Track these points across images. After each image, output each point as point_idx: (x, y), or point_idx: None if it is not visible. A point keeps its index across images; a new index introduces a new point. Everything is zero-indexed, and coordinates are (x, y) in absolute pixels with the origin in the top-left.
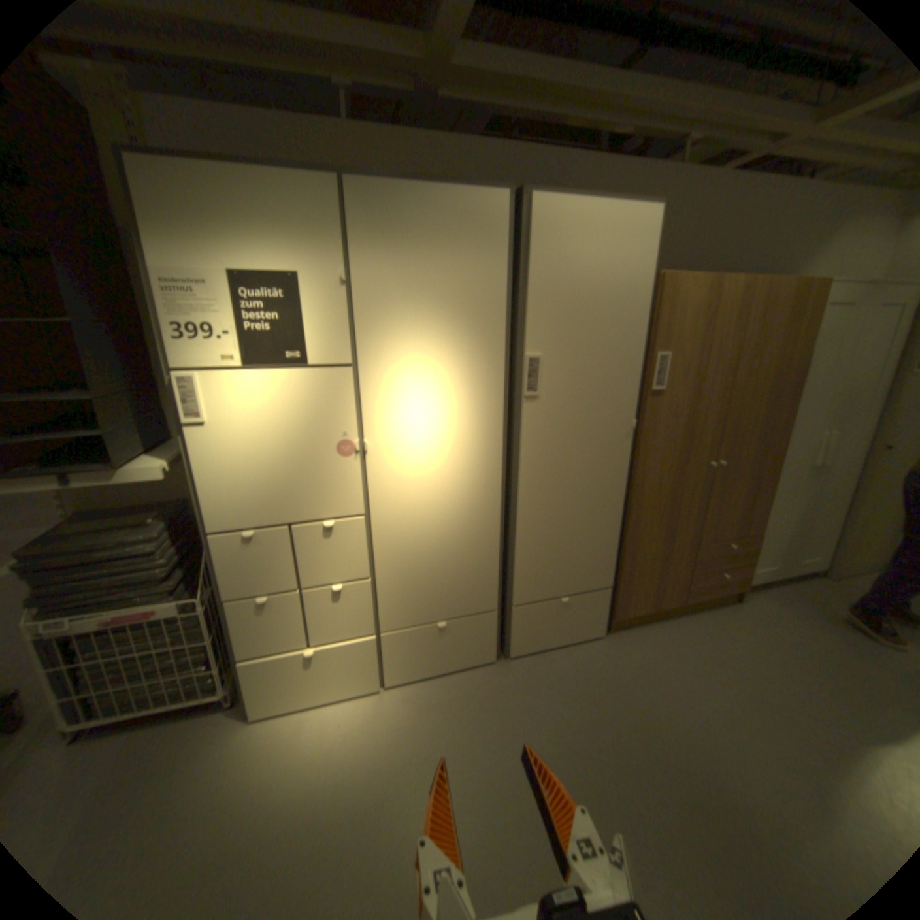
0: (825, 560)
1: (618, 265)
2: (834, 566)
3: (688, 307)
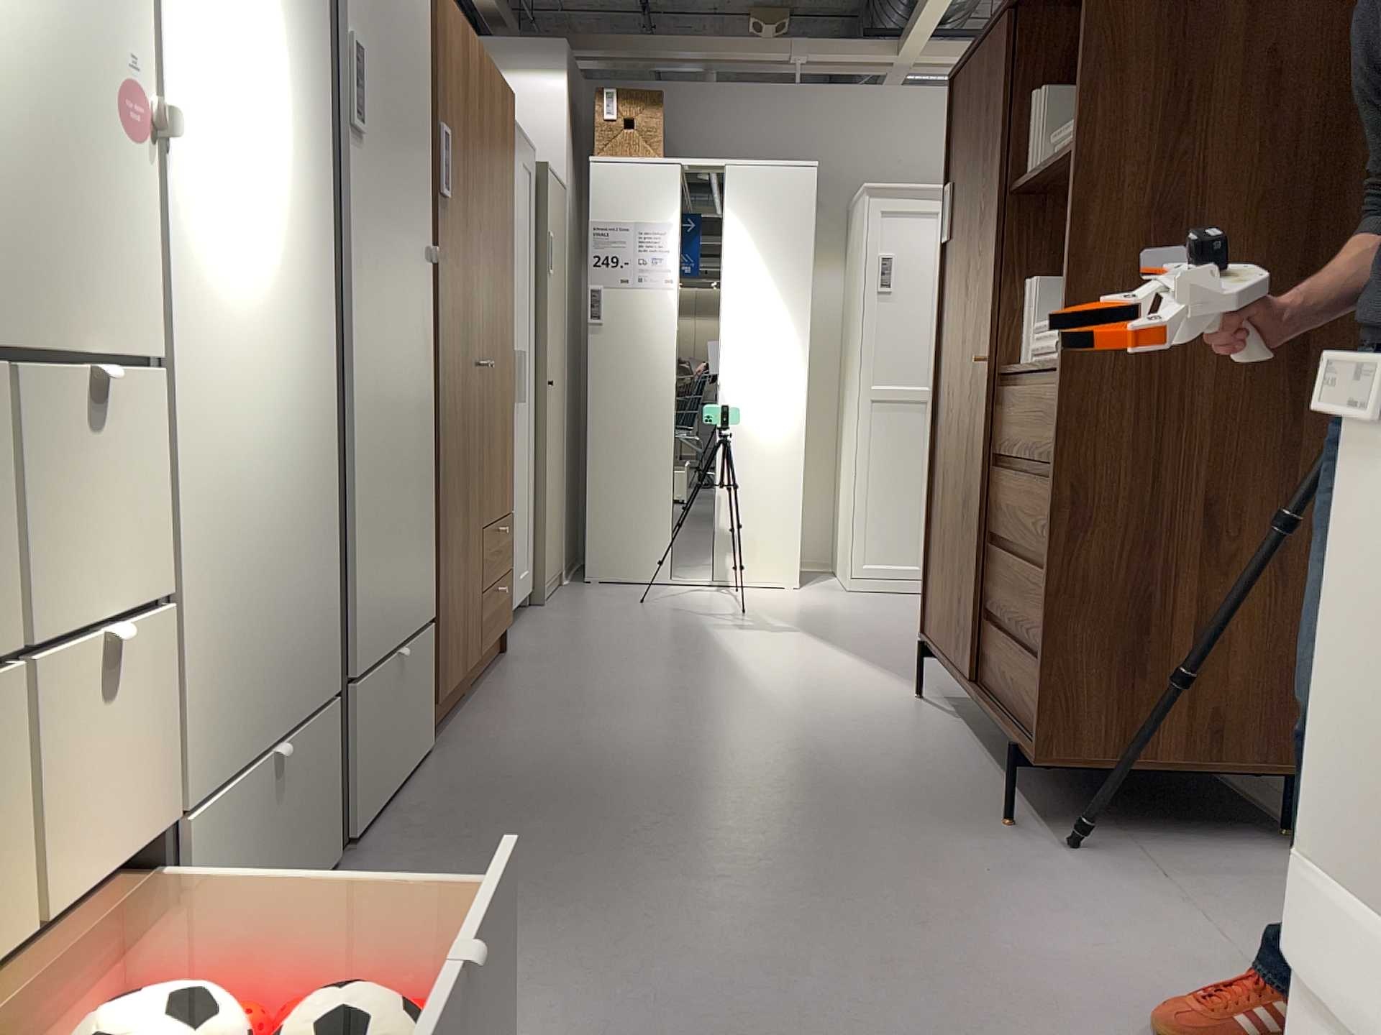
0: (529, 573)
1: None
2: (535, 581)
3: (452, 58)
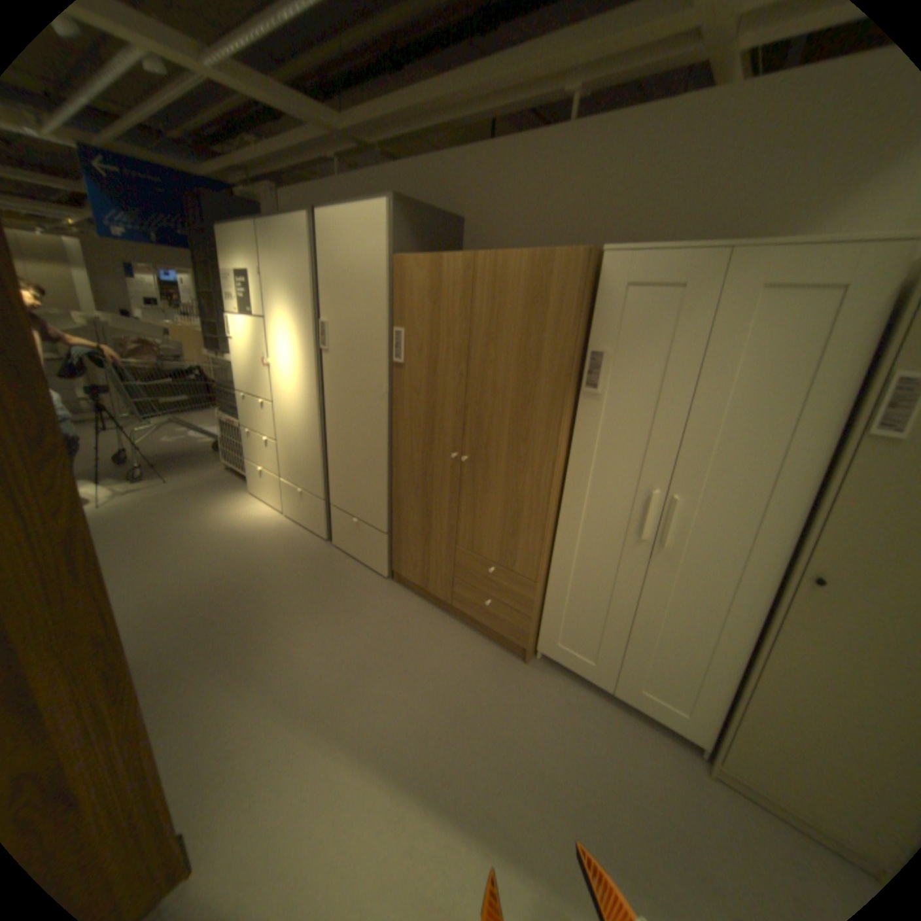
0: (699, 726)
1: (362, 255)
2: (719, 751)
3: (414, 288)
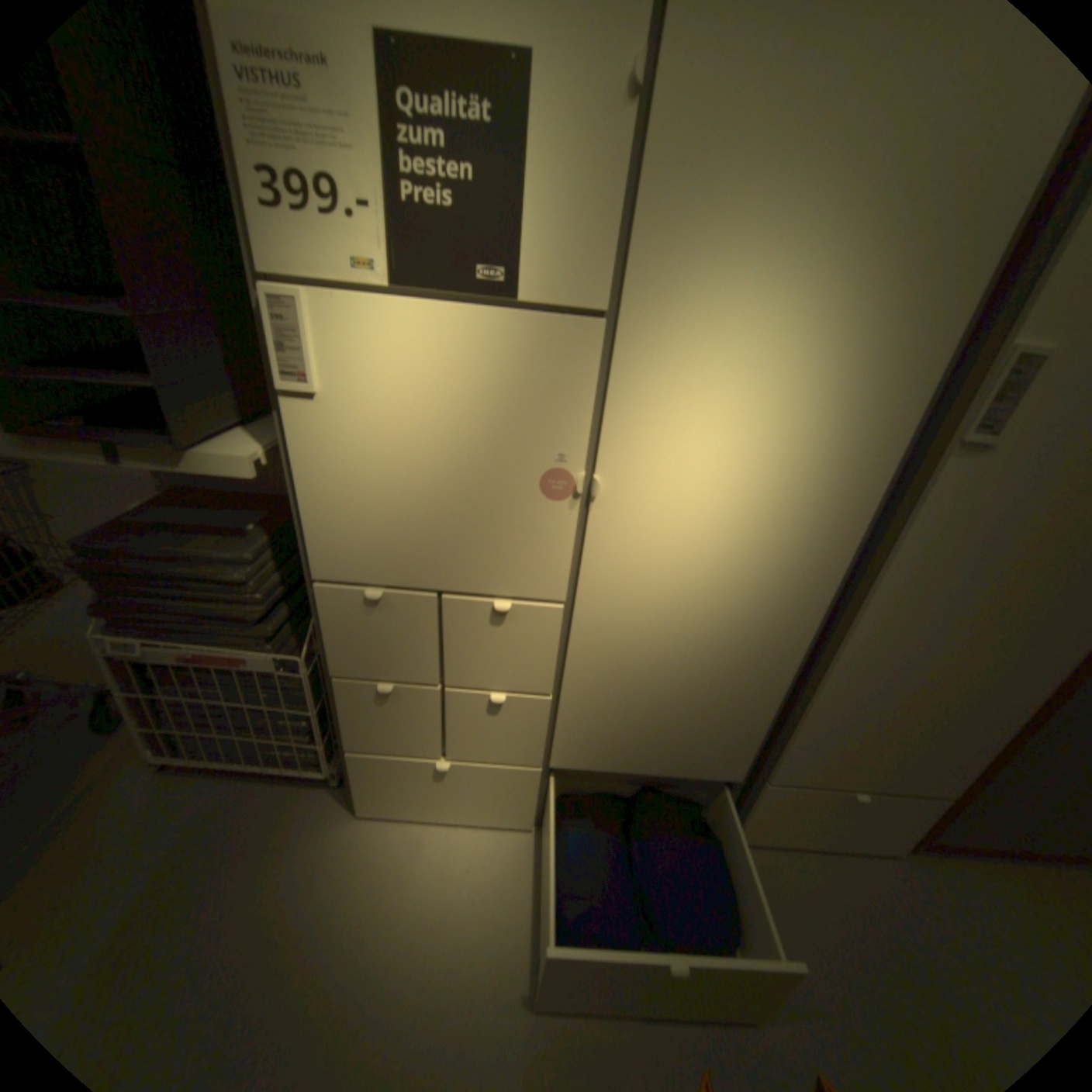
0: None
1: None
2: None
3: None
